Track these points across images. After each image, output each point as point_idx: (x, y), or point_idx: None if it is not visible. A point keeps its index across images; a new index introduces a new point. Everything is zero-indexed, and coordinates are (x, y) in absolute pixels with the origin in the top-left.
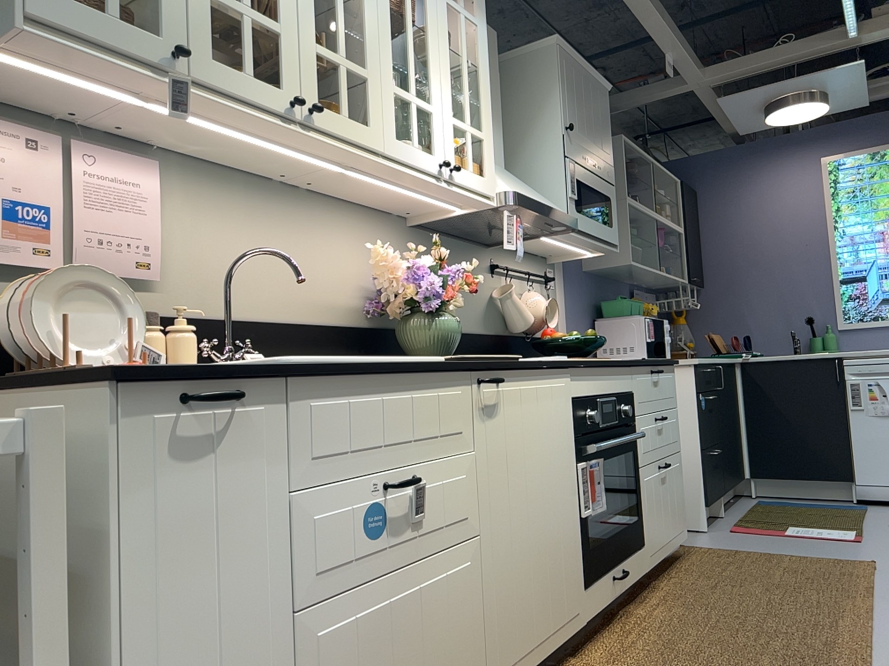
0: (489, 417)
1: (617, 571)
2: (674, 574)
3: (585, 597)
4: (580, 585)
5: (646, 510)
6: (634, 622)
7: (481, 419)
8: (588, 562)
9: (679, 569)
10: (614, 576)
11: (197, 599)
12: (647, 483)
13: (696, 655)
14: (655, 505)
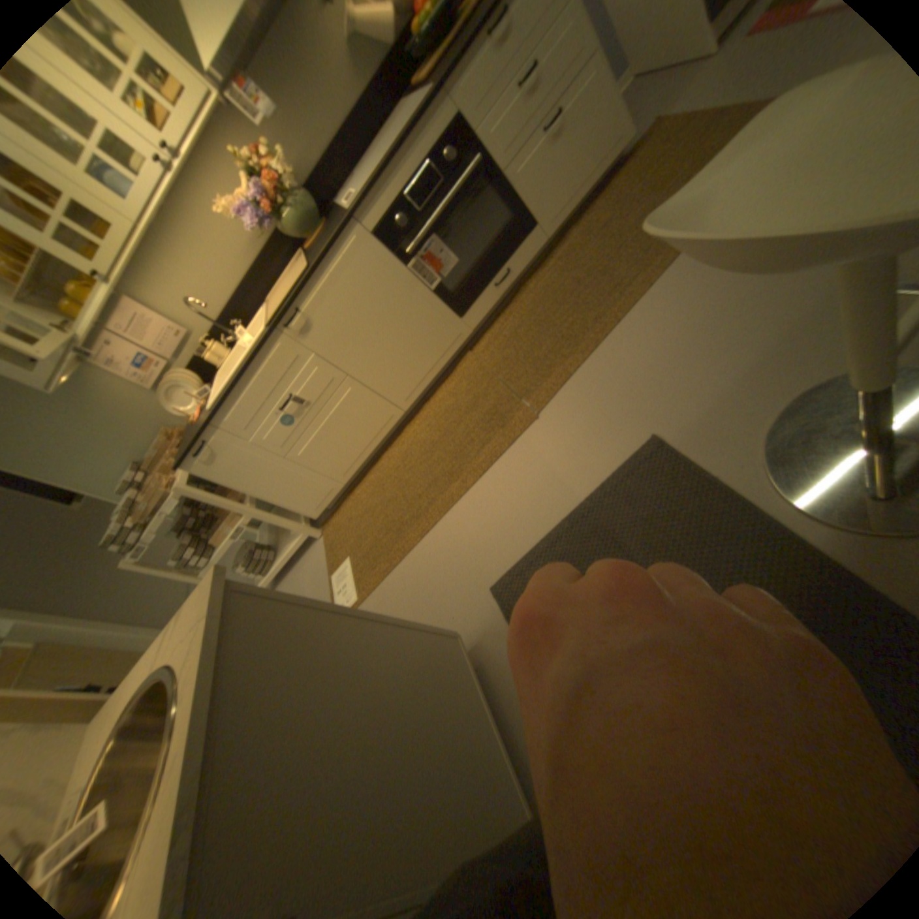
0: (308, 331)
1: (498, 276)
2: (598, 202)
3: (464, 320)
4: (453, 320)
5: (529, 195)
6: (521, 299)
7: (304, 337)
8: (456, 303)
9: (608, 189)
10: (495, 283)
11: (254, 475)
12: (523, 170)
13: (520, 341)
14: (545, 175)
